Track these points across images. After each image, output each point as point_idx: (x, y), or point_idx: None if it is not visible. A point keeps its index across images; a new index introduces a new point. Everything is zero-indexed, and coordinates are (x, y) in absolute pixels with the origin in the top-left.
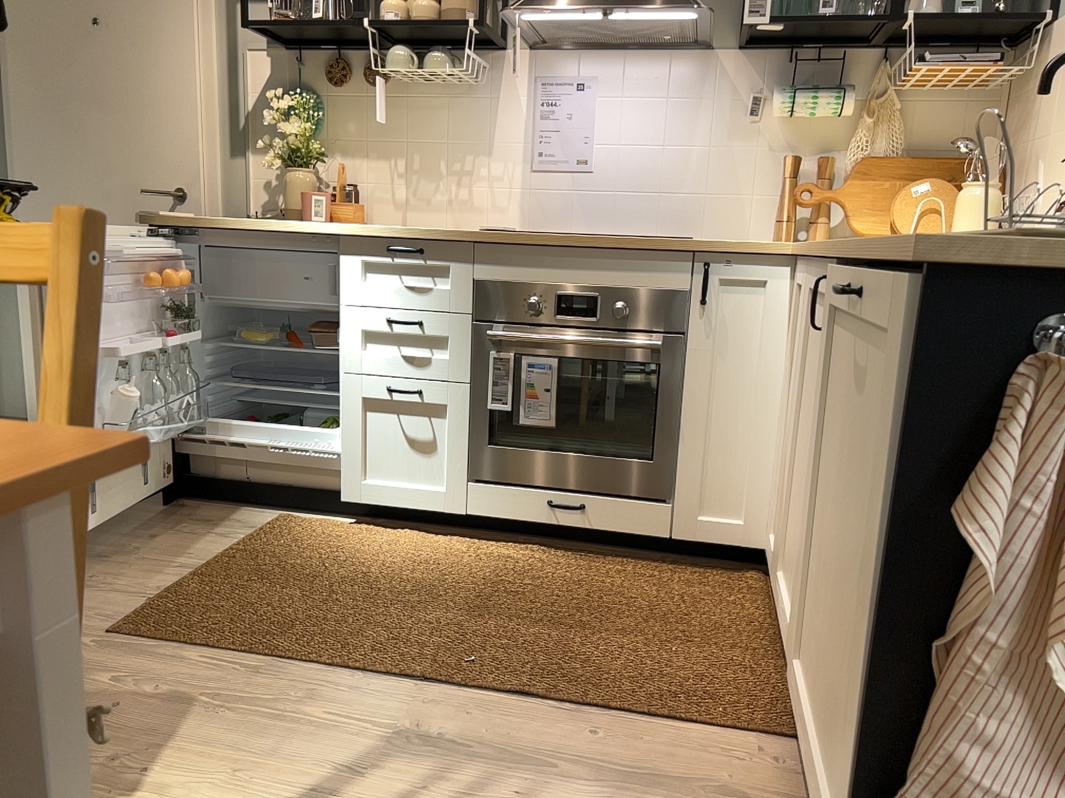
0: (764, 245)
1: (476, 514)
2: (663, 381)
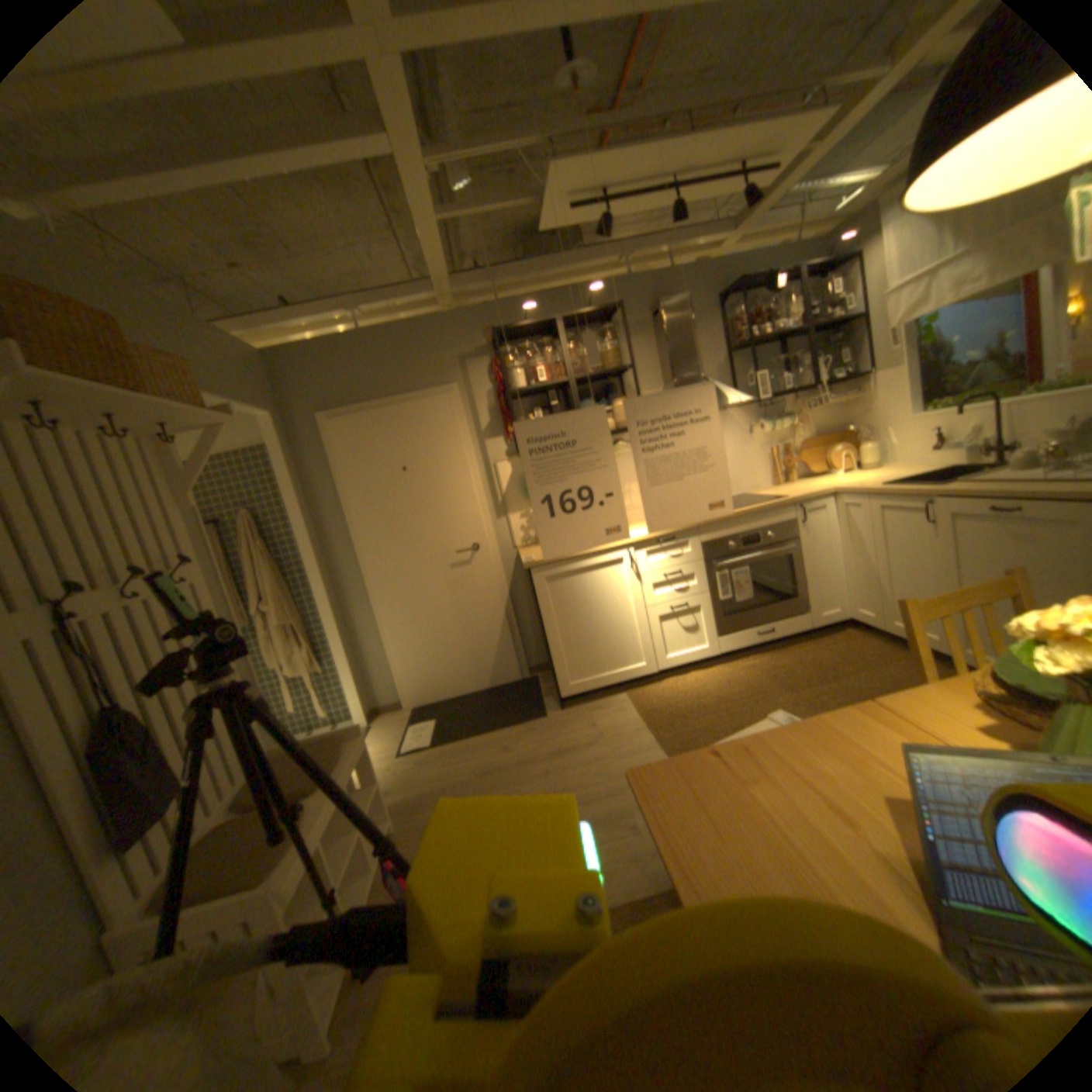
0: (822, 490)
1: (723, 650)
2: (793, 560)
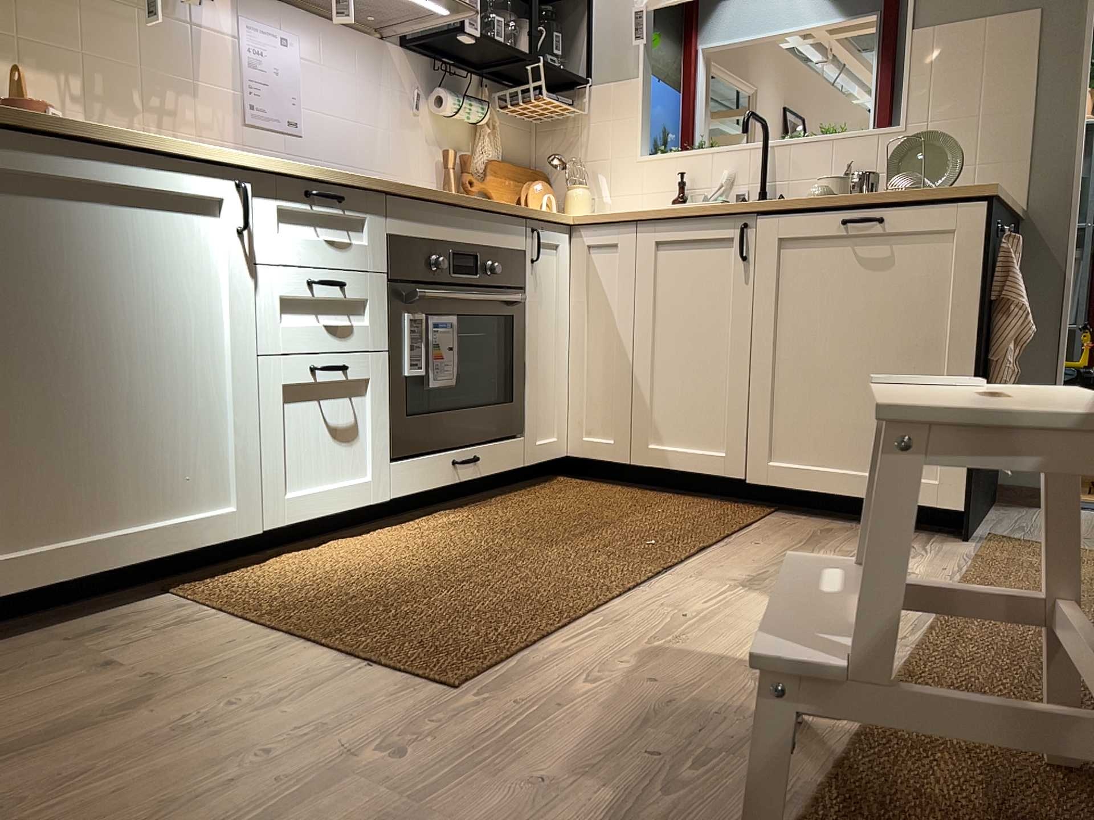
0: (559, 213)
1: (398, 494)
2: (514, 328)
